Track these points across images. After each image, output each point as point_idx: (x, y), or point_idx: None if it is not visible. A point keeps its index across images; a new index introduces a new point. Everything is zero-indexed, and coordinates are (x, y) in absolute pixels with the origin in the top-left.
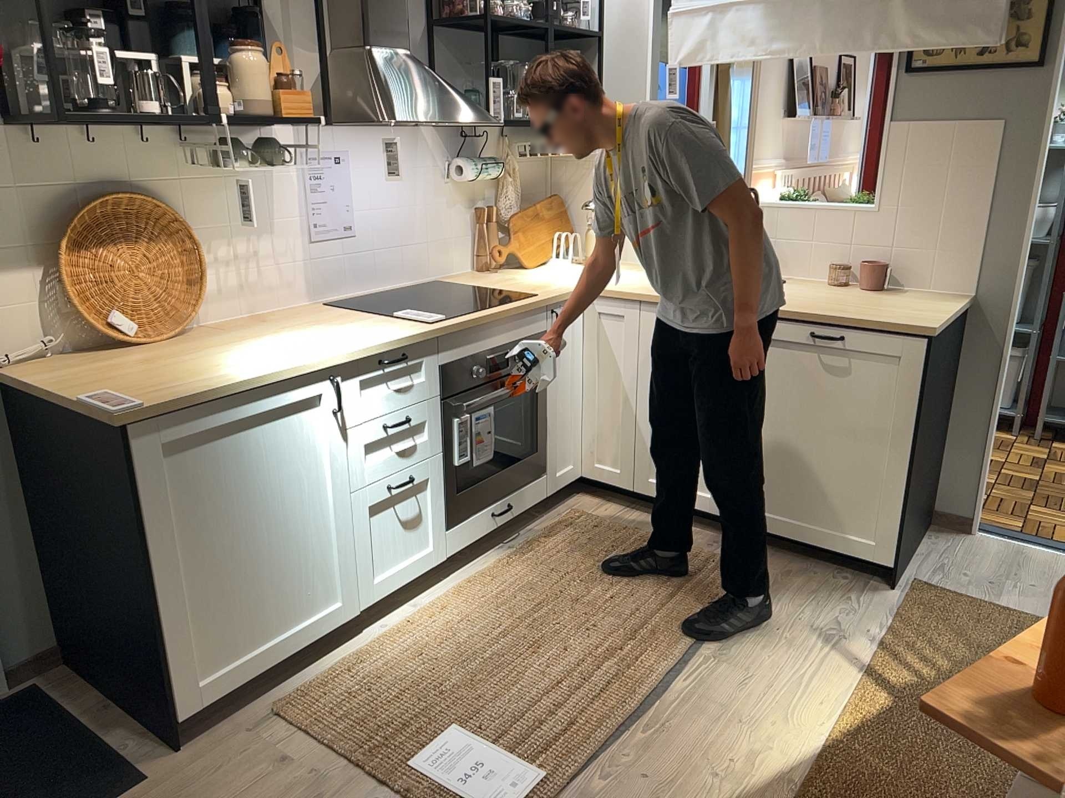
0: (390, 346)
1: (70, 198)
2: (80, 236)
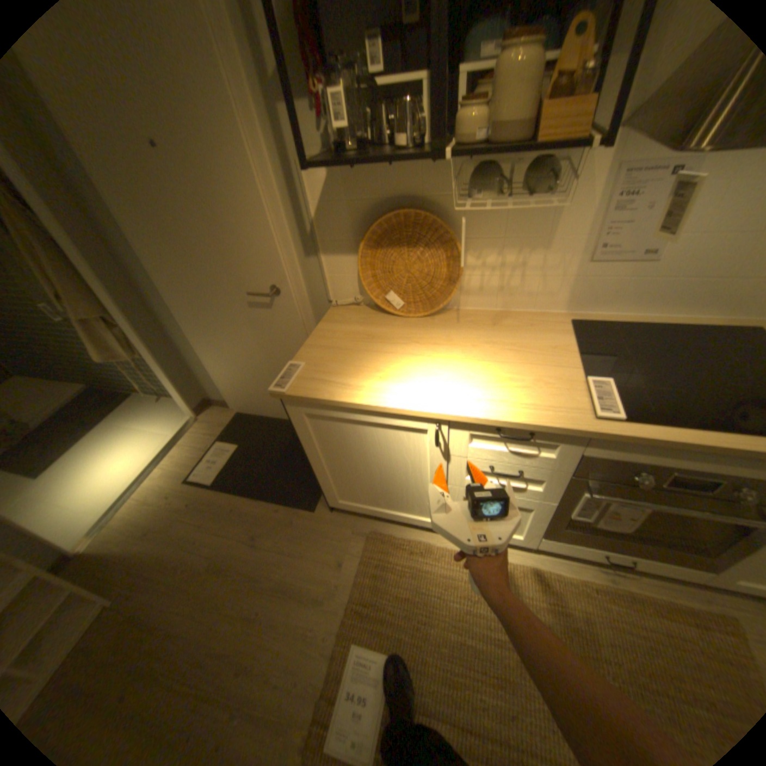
0: (511, 425)
1: (377, 207)
2: (379, 237)
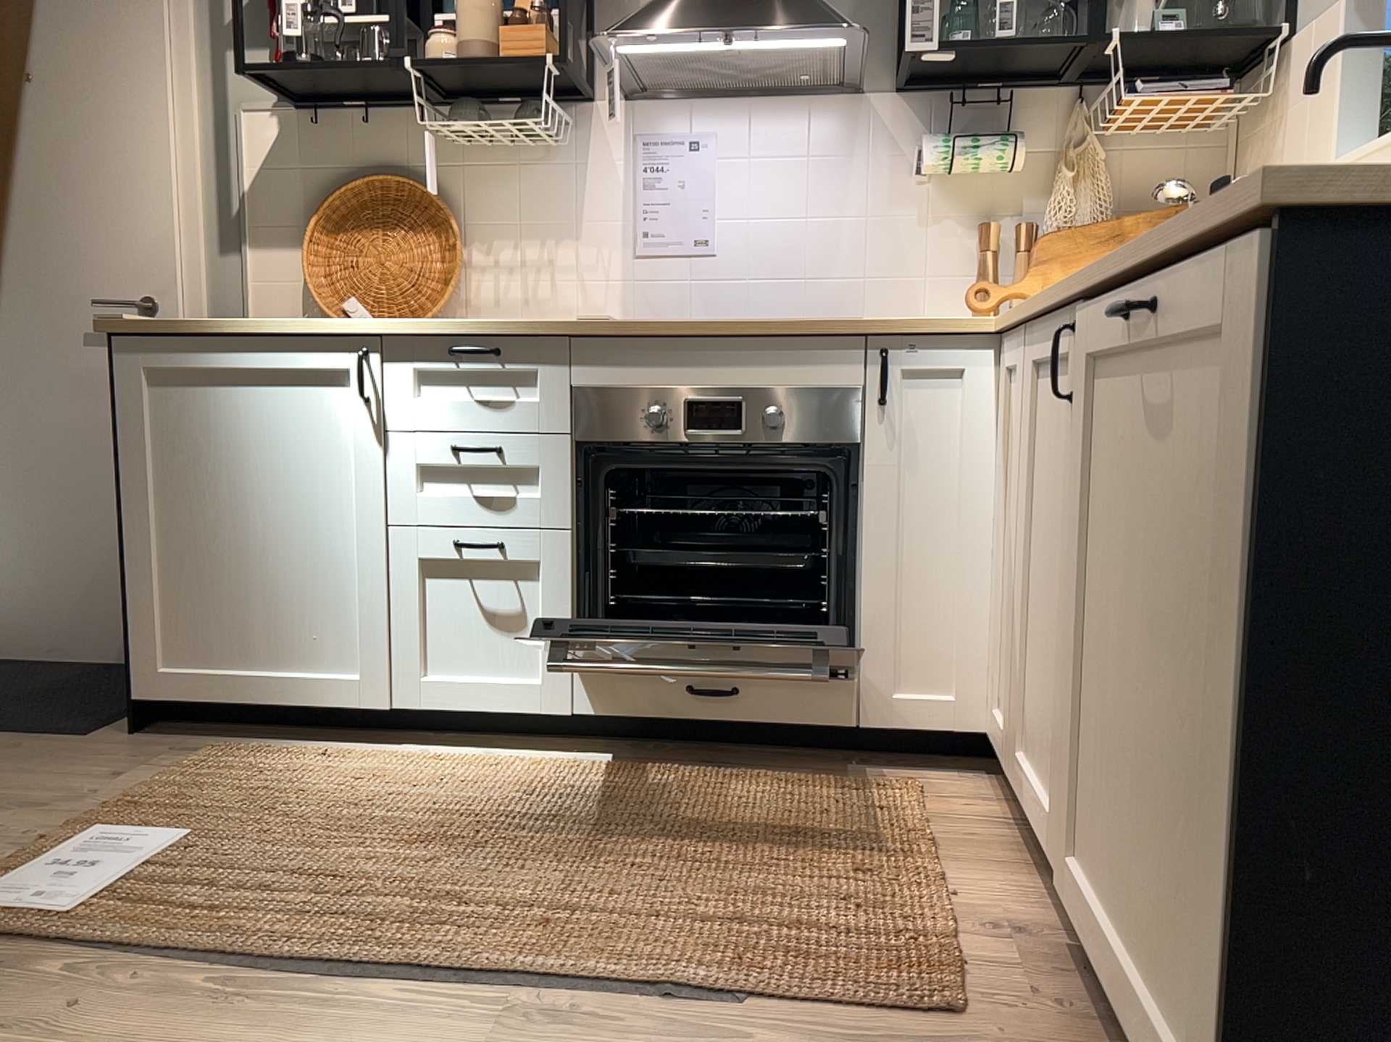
0: (462, 329)
1: (343, 180)
2: (340, 218)
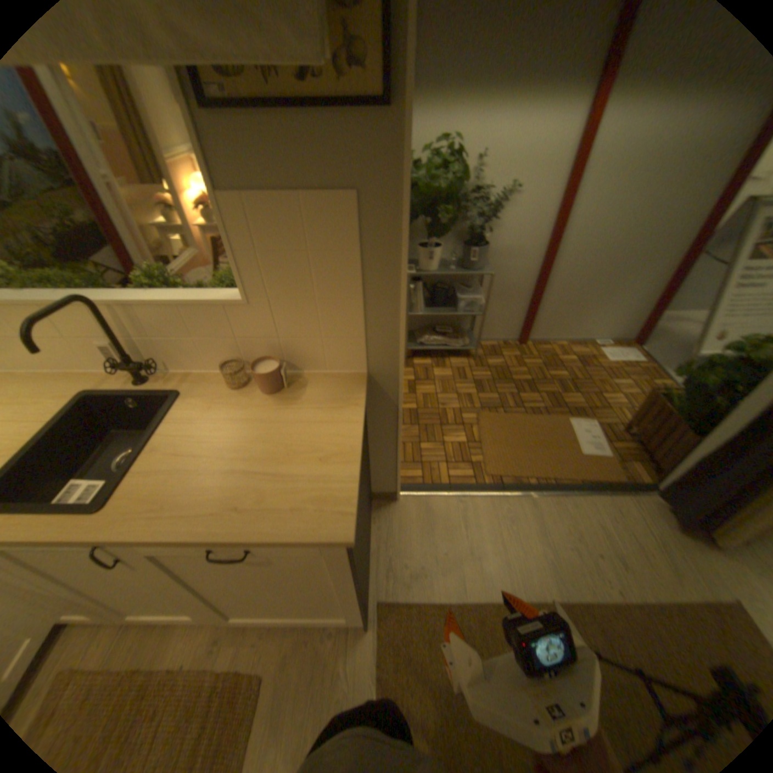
0: None
1: None
2: None
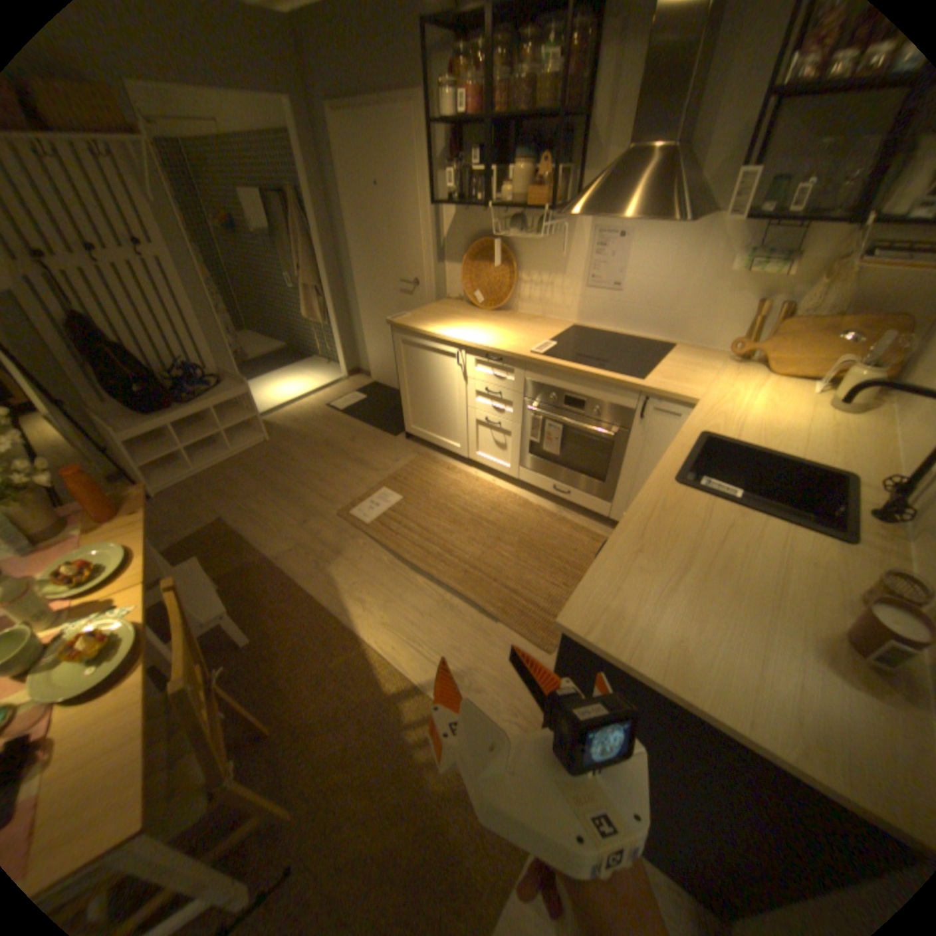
0: (488, 350)
1: (477, 236)
2: (475, 255)
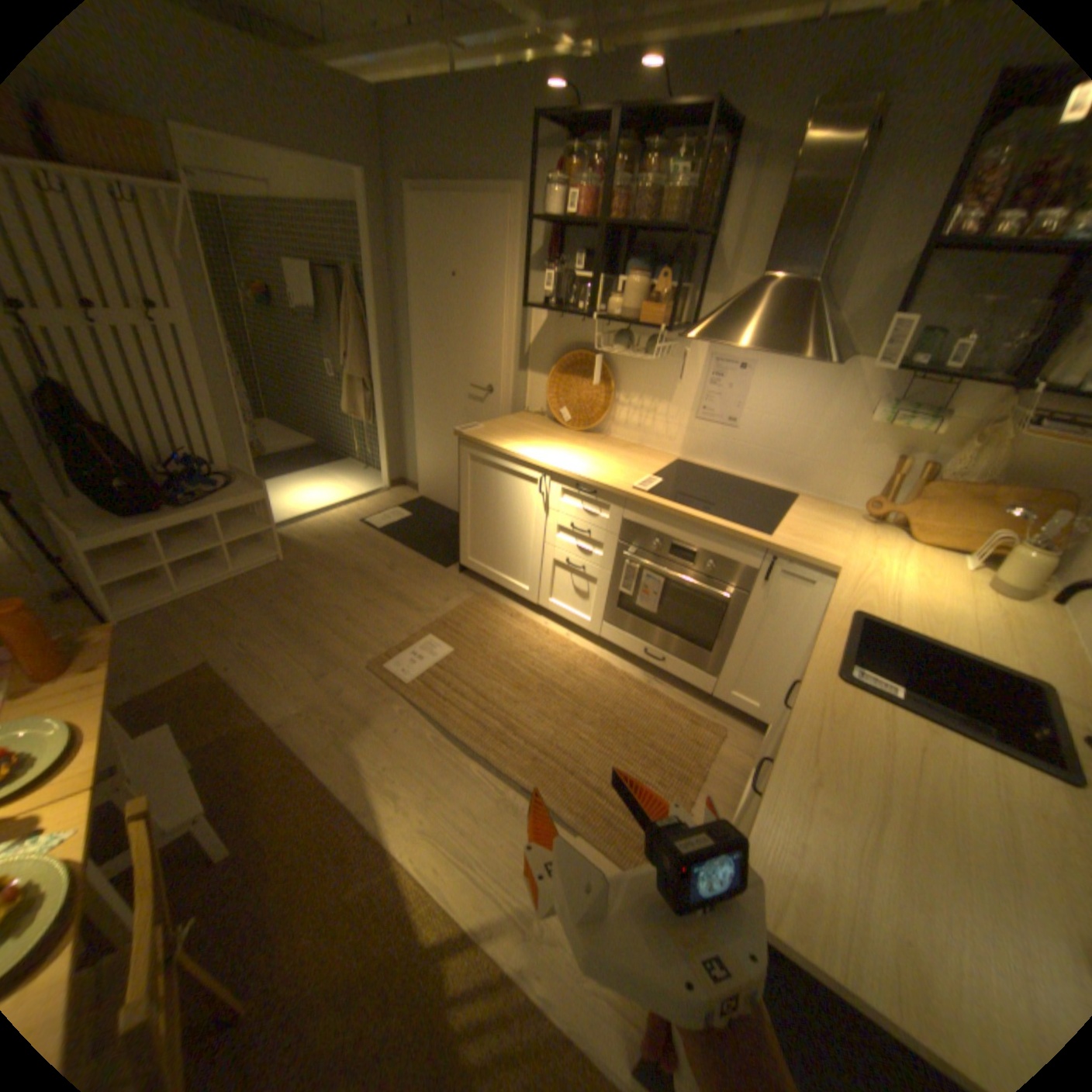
0: (581, 480)
1: (570, 348)
2: (566, 367)
